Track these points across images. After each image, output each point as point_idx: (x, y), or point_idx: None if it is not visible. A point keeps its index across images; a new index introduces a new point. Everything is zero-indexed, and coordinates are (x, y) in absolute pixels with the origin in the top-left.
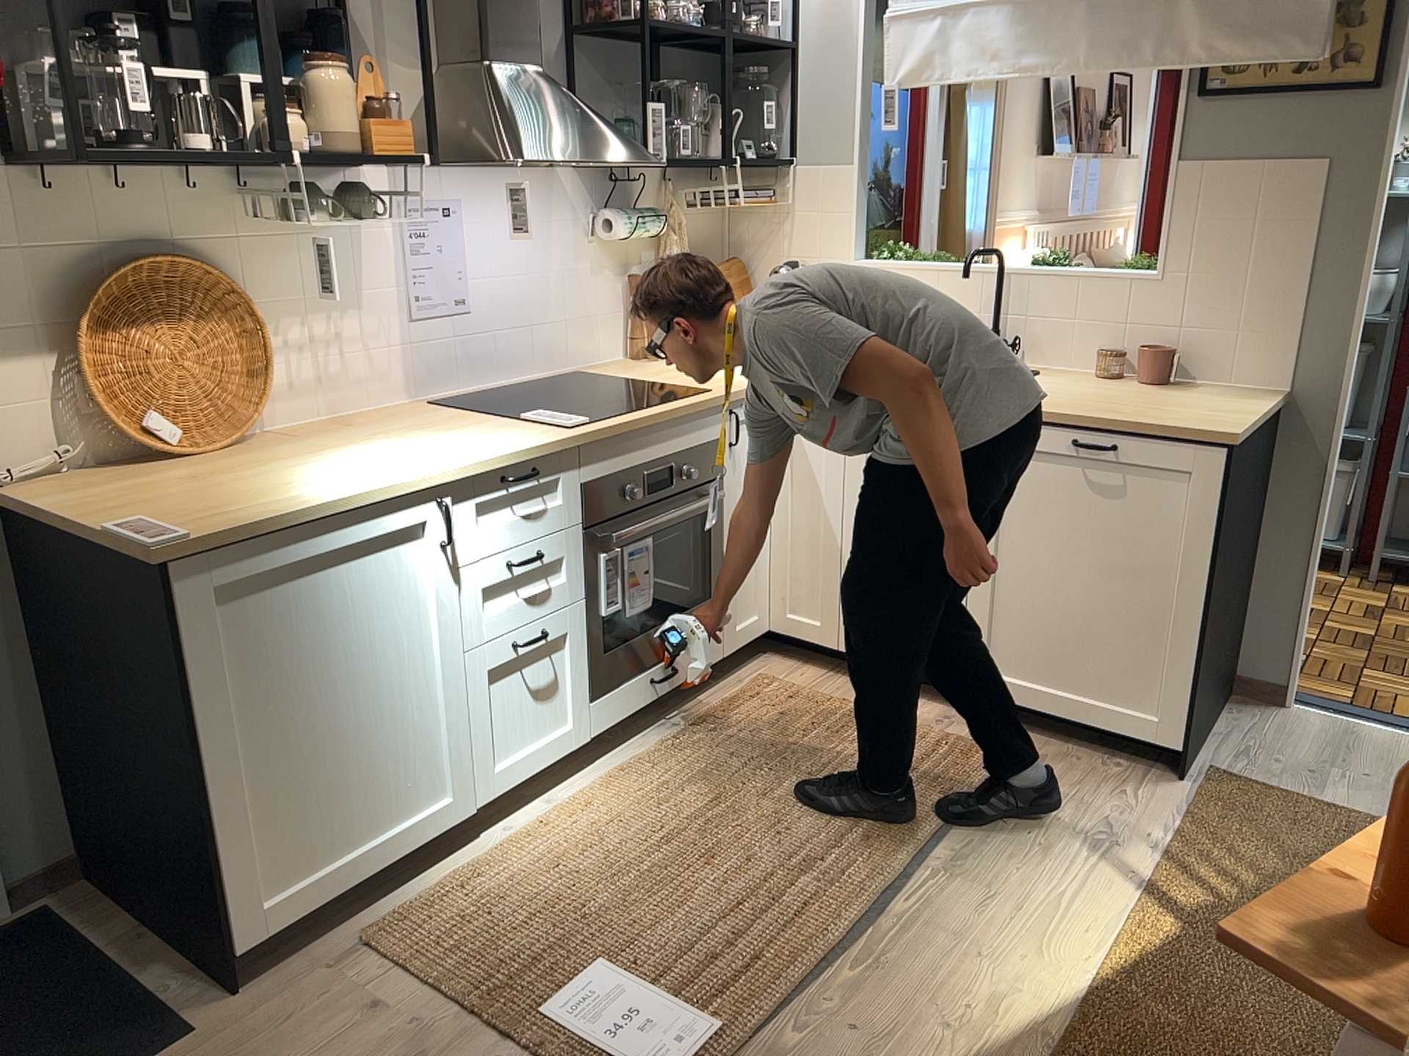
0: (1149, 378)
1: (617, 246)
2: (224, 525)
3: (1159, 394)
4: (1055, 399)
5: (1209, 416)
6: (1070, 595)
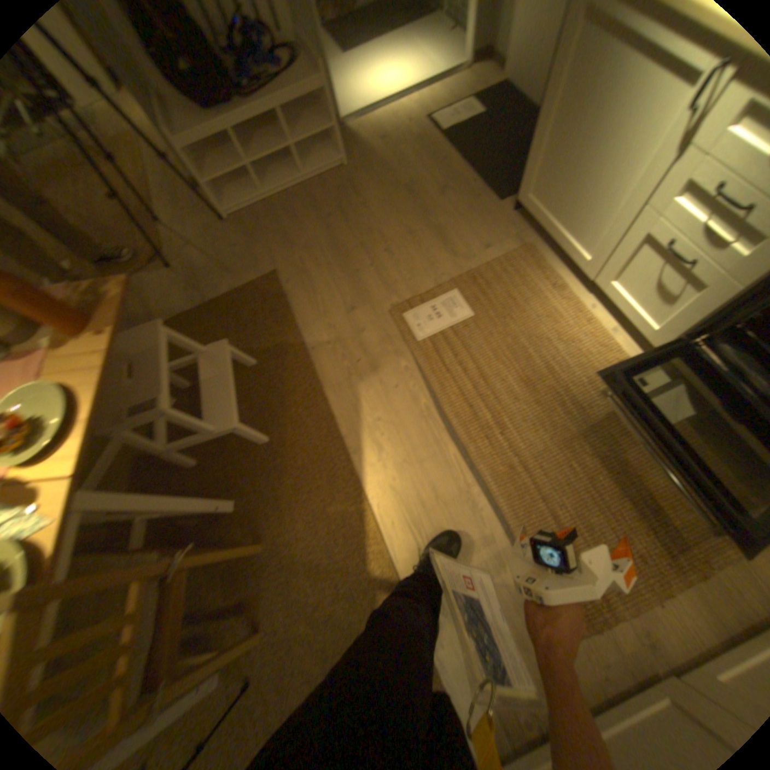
0: None
1: None
2: None
3: None
4: None
5: None
6: None
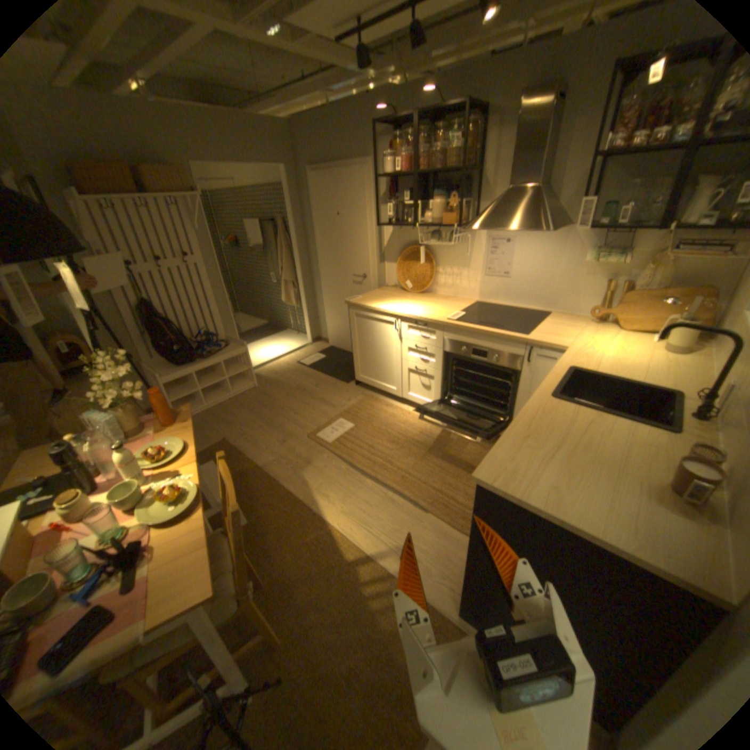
0: (674, 483)
1: (609, 264)
2: (357, 303)
3: (626, 483)
4: (561, 423)
5: (532, 482)
6: None
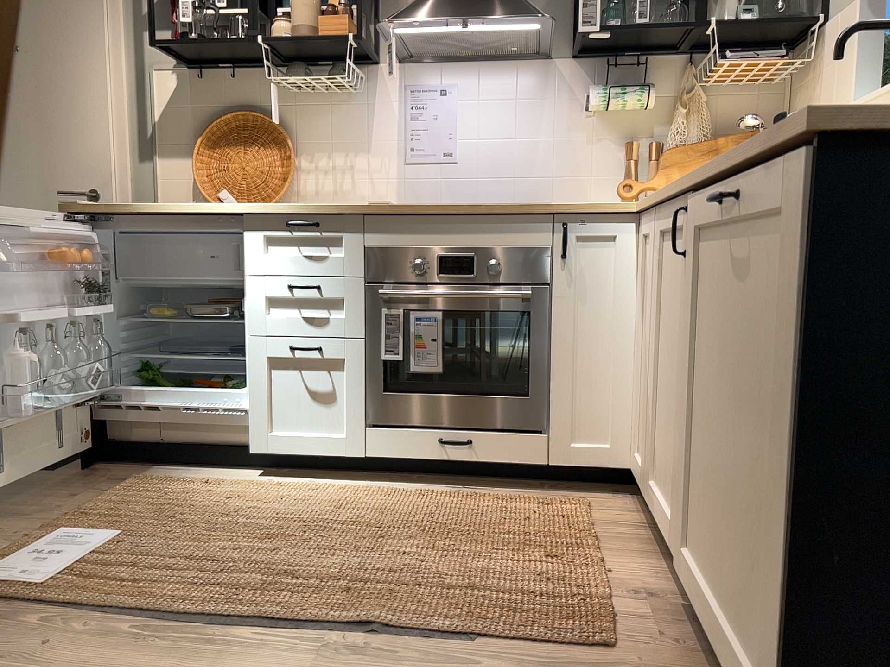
0: None
1: (618, 122)
2: (103, 205)
3: None
4: None
5: None
6: (732, 448)
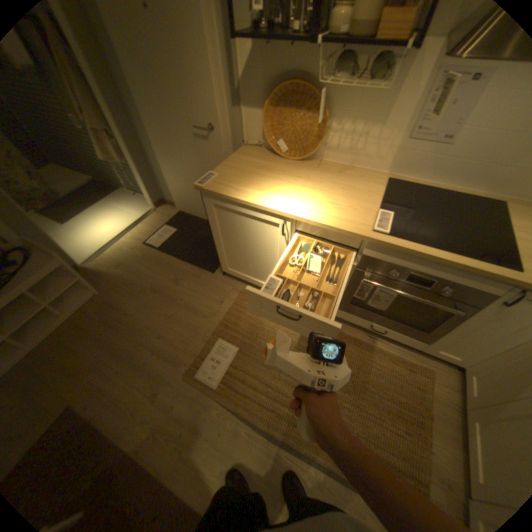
0: None
1: None
2: (215, 189)
3: None
4: None
5: None
6: None
